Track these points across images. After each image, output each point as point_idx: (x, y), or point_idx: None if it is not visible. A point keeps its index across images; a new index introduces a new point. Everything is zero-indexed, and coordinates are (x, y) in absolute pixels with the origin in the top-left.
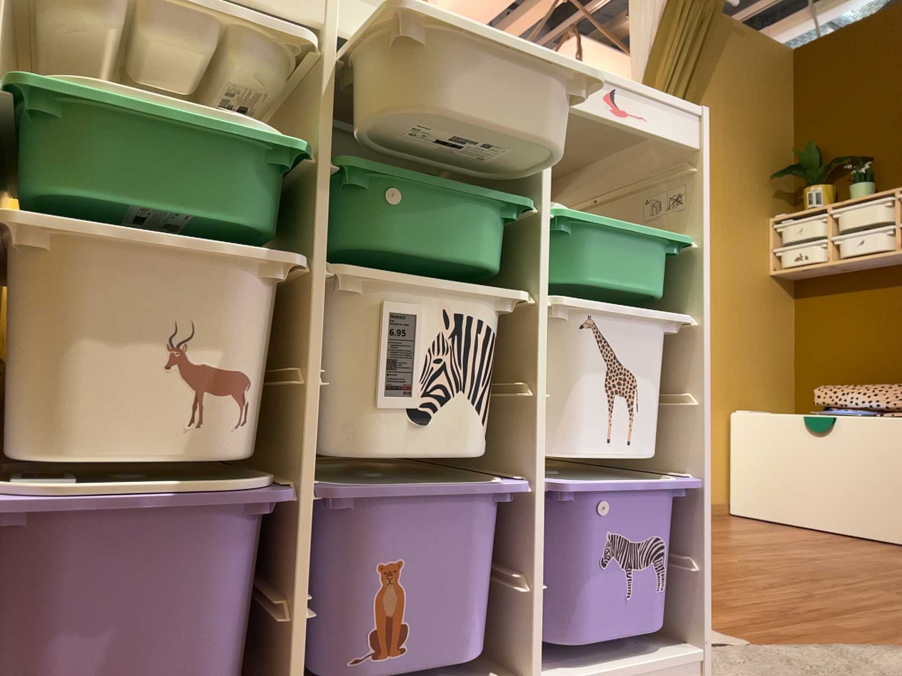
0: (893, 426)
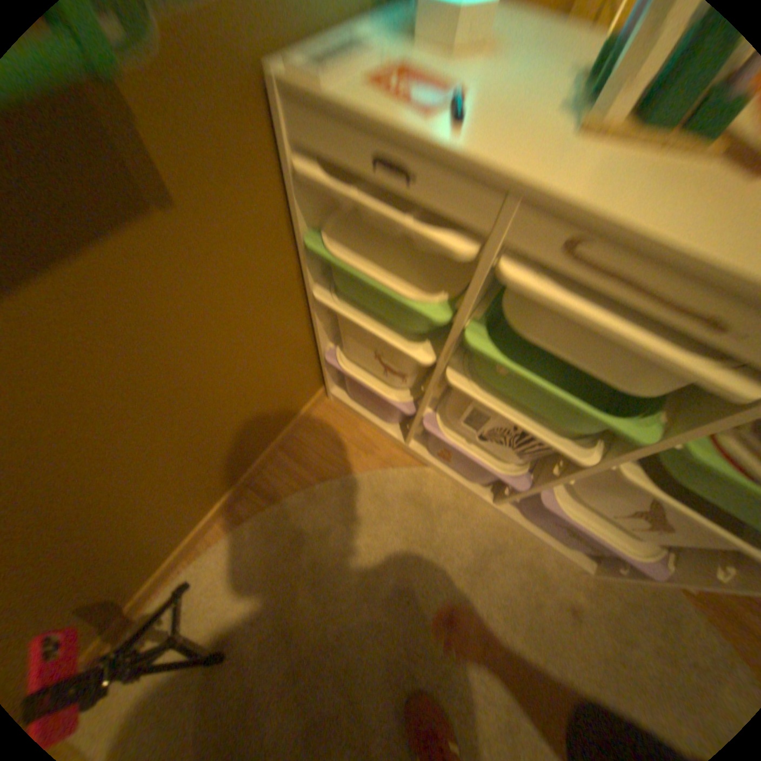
0: None
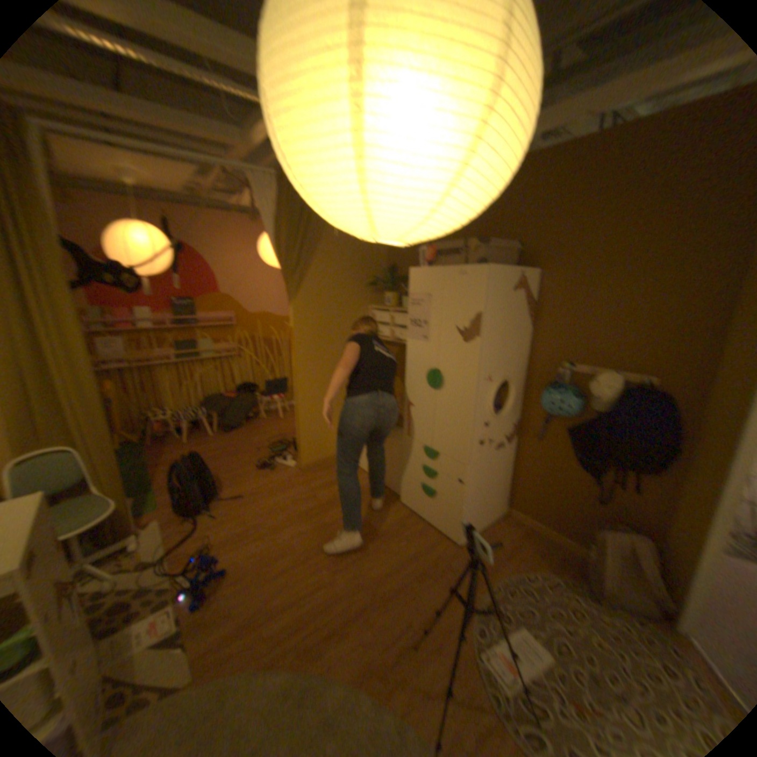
0: (395, 446)
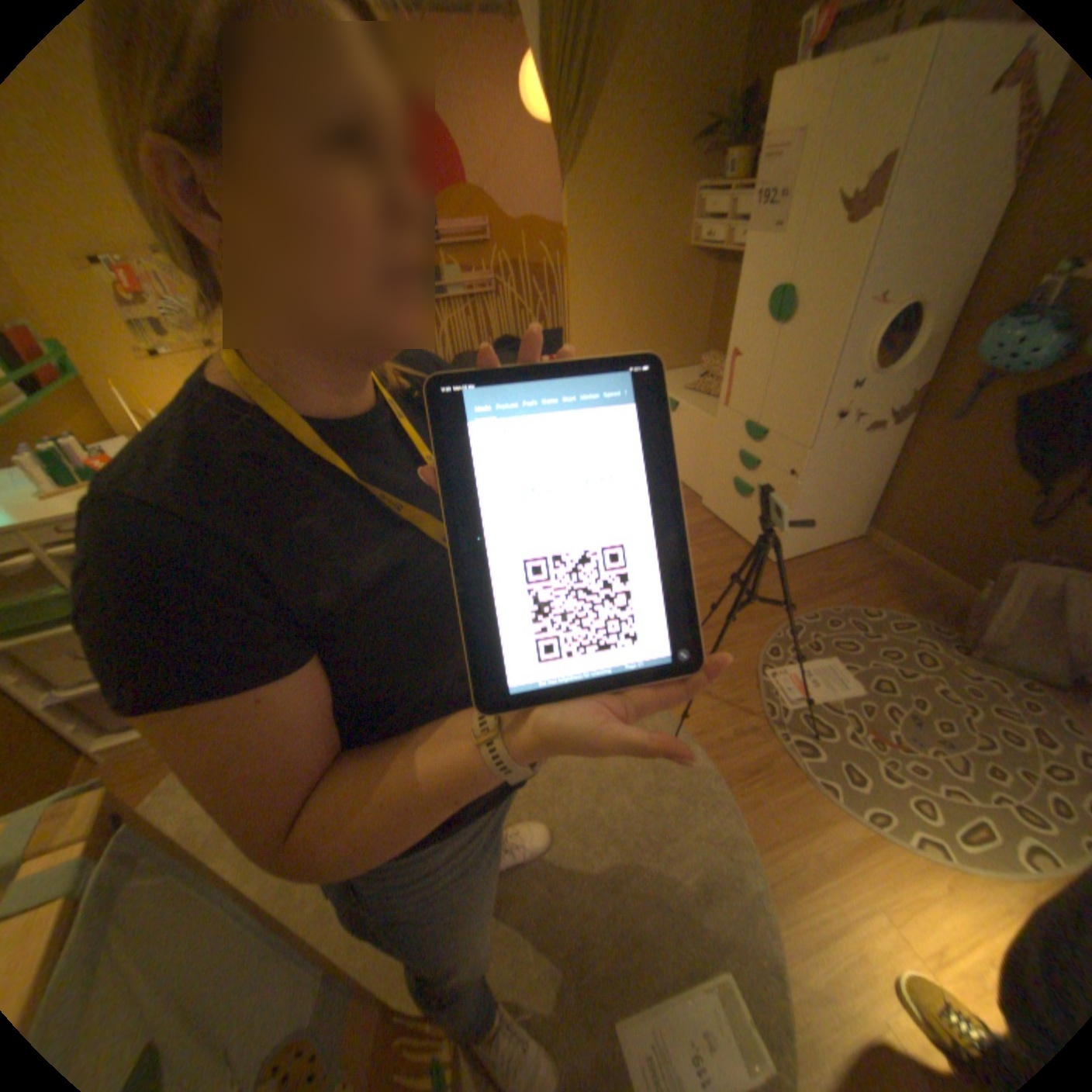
0: (704, 424)
